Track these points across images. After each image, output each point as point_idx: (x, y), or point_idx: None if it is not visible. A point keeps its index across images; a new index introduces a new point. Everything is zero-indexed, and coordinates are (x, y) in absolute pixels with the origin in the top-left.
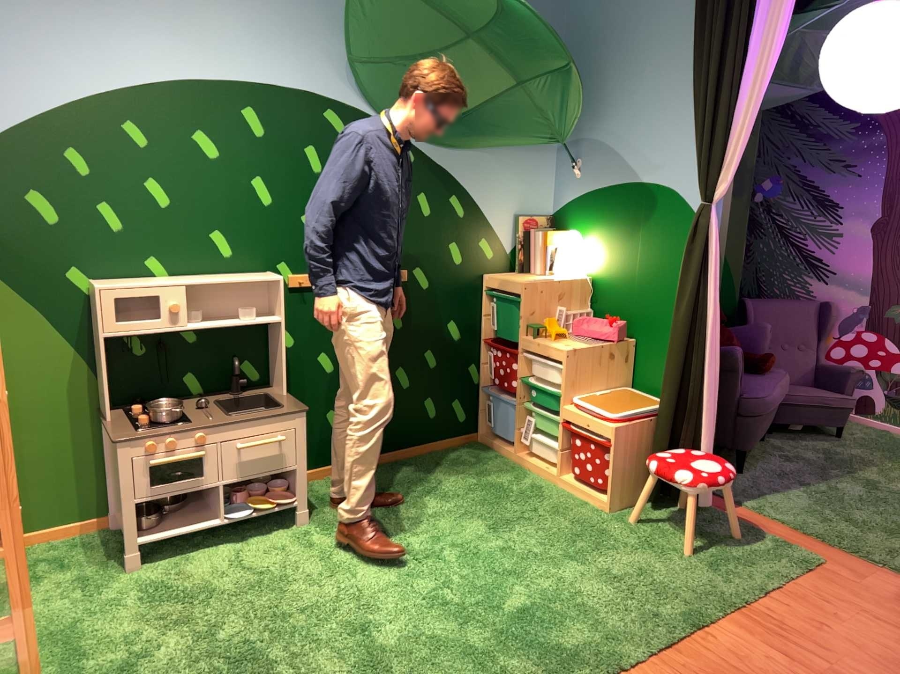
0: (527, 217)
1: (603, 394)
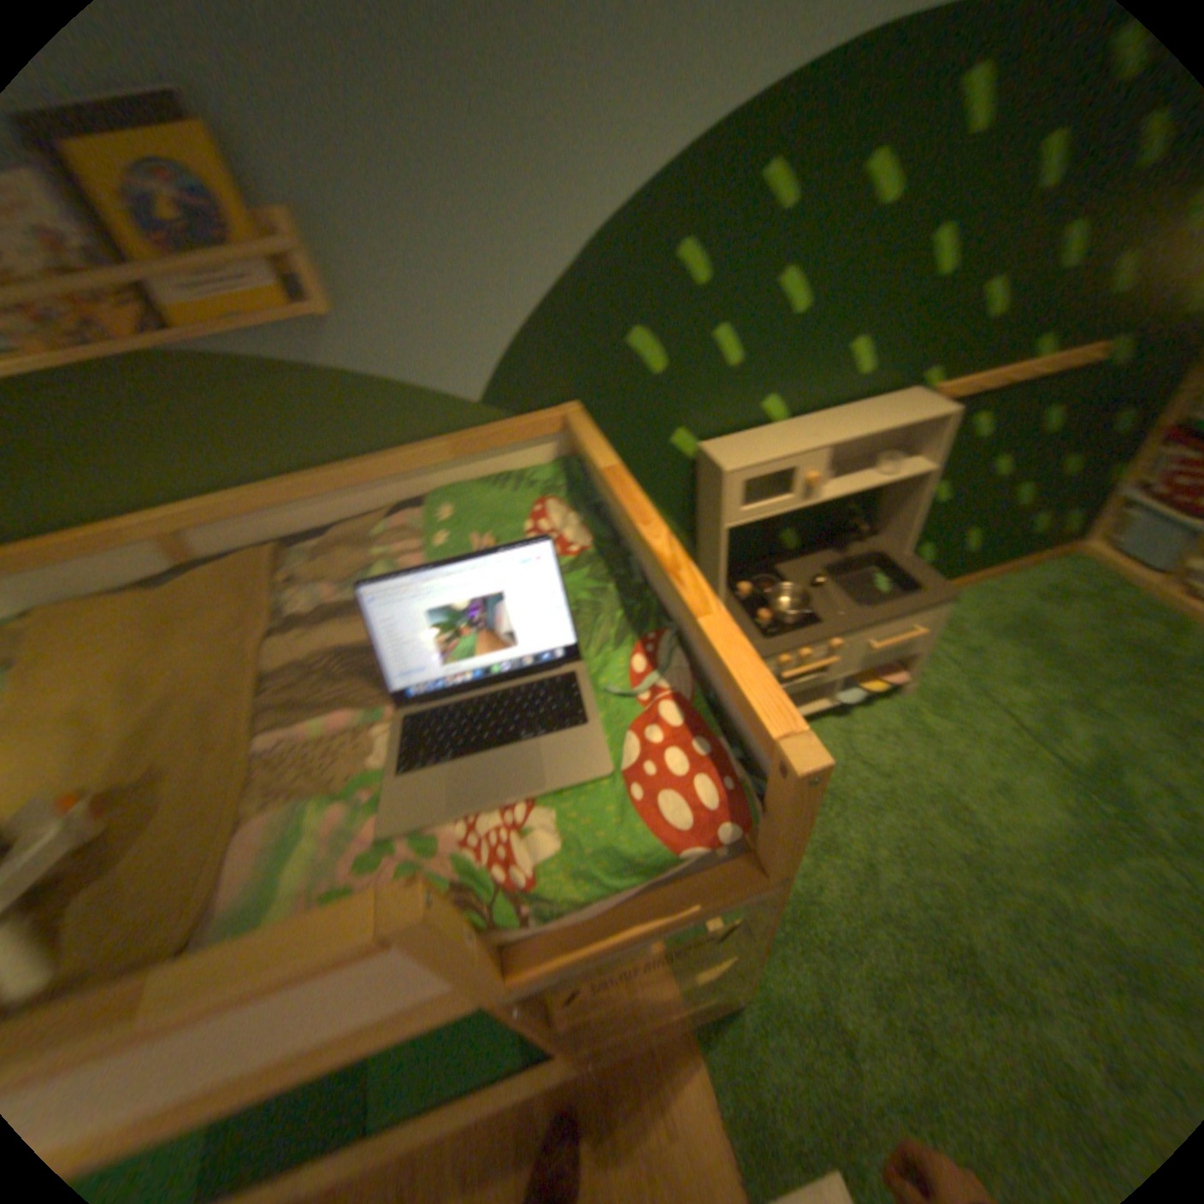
0: None
1: None
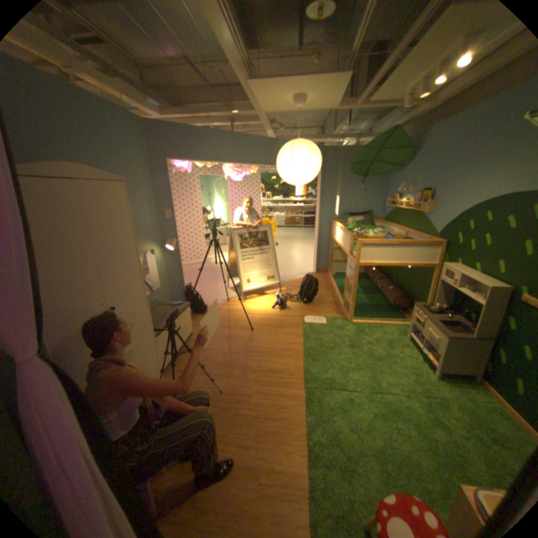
0: None
1: None
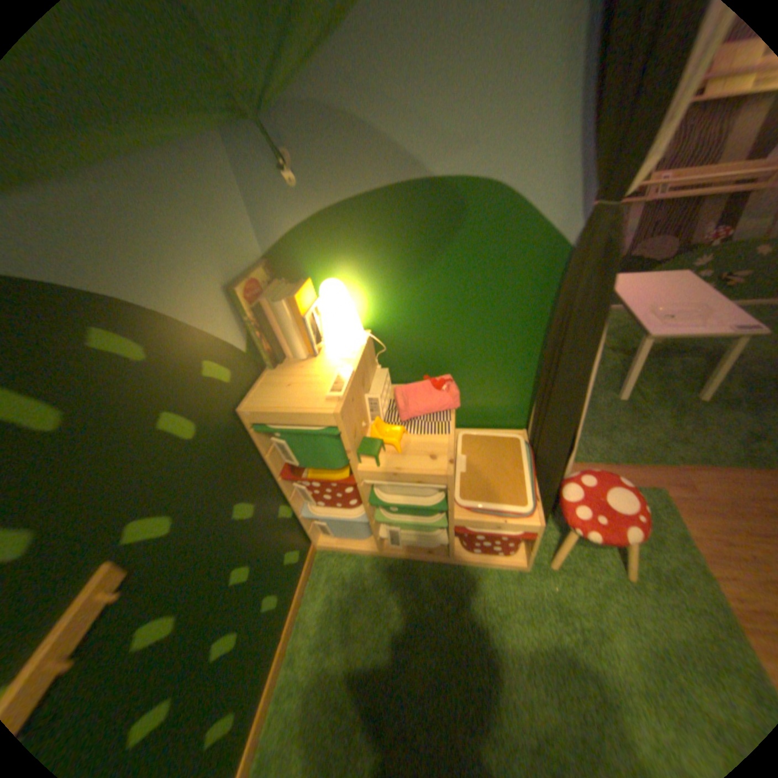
0: (245, 282)
1: (465, 465)
